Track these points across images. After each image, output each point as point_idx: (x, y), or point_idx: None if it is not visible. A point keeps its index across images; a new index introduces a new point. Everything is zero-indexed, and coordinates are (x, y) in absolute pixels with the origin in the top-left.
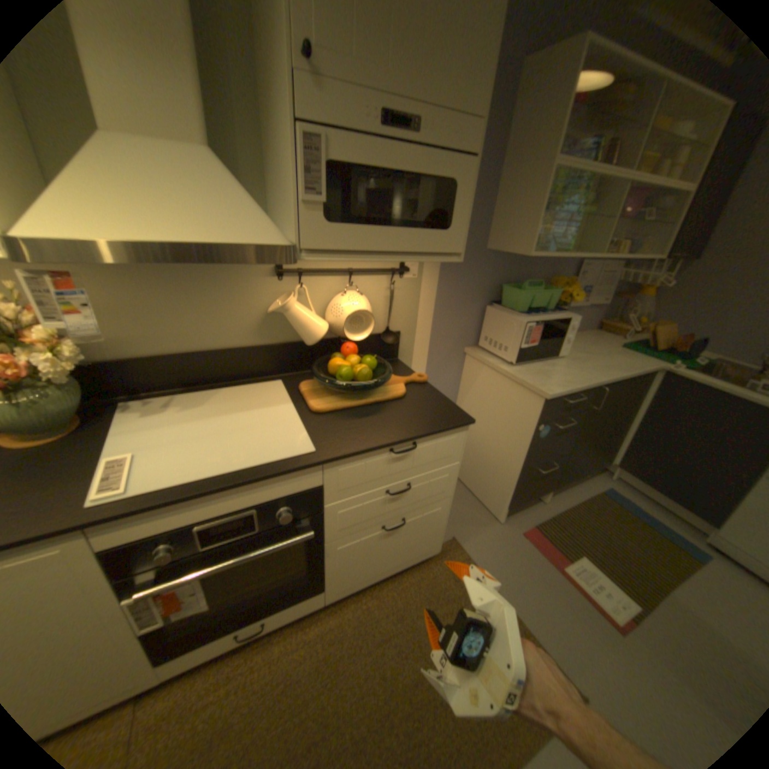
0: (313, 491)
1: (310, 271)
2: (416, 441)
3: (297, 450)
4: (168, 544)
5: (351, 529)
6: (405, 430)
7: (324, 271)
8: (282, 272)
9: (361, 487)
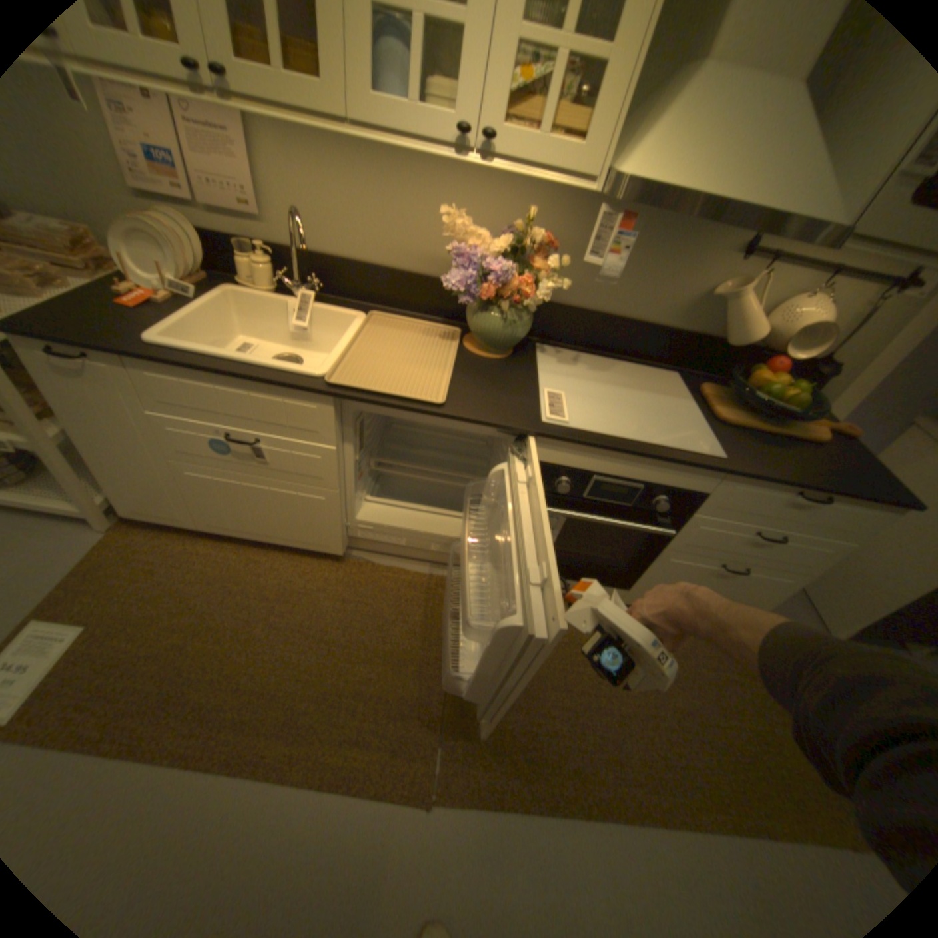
0: (698, 496)
1: (792, 256)
2: (835, 498)
3: (707, 450)
4: (568, 480)
5: (697, 550)
6: (830, 481)
7: (803, 260)
8: (757, 249)
9: (740, 516)
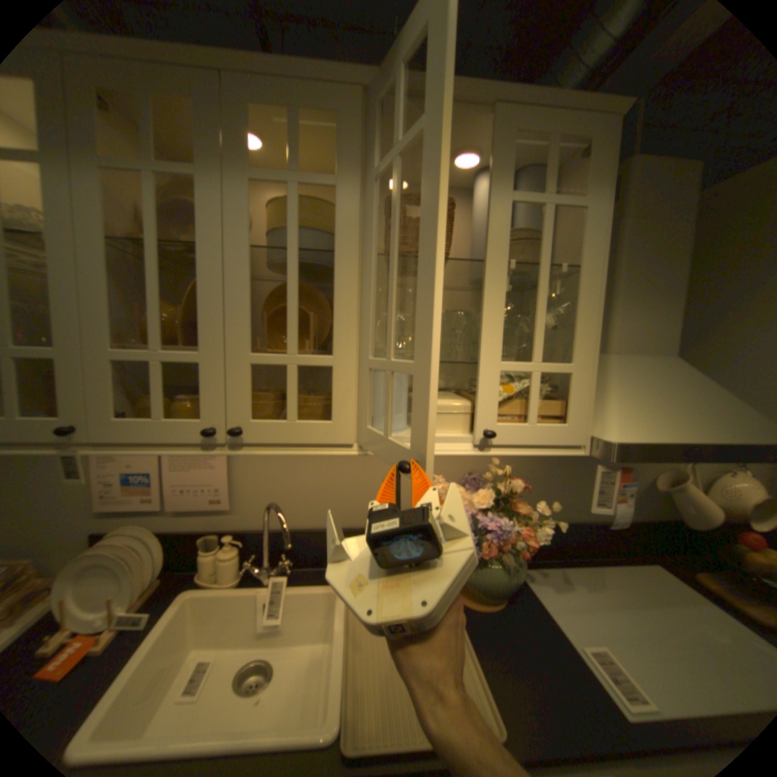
0: None
1: None
2: None
3: None
4: None
5: None
6: None
7: None
8: None
9: None
